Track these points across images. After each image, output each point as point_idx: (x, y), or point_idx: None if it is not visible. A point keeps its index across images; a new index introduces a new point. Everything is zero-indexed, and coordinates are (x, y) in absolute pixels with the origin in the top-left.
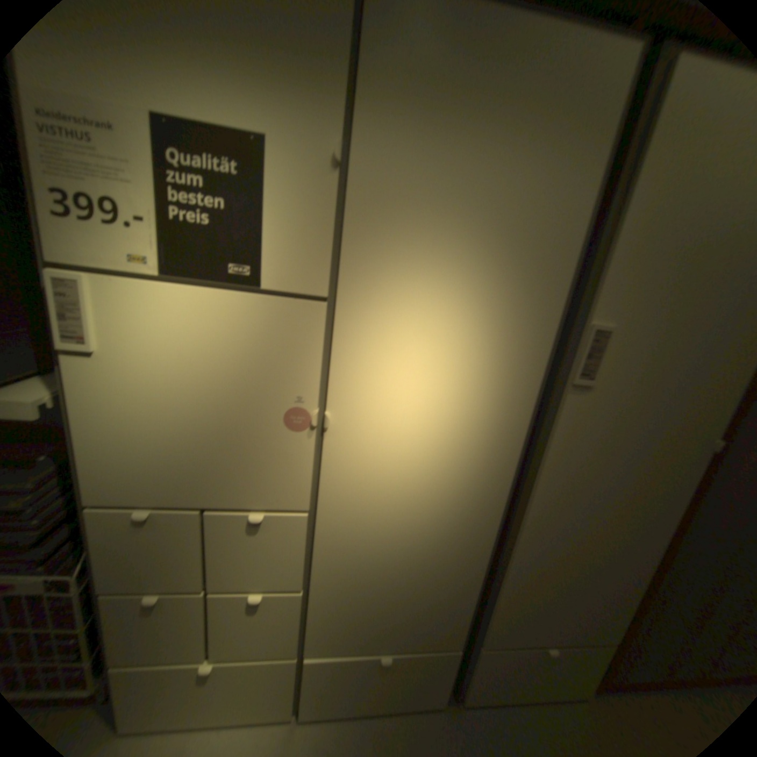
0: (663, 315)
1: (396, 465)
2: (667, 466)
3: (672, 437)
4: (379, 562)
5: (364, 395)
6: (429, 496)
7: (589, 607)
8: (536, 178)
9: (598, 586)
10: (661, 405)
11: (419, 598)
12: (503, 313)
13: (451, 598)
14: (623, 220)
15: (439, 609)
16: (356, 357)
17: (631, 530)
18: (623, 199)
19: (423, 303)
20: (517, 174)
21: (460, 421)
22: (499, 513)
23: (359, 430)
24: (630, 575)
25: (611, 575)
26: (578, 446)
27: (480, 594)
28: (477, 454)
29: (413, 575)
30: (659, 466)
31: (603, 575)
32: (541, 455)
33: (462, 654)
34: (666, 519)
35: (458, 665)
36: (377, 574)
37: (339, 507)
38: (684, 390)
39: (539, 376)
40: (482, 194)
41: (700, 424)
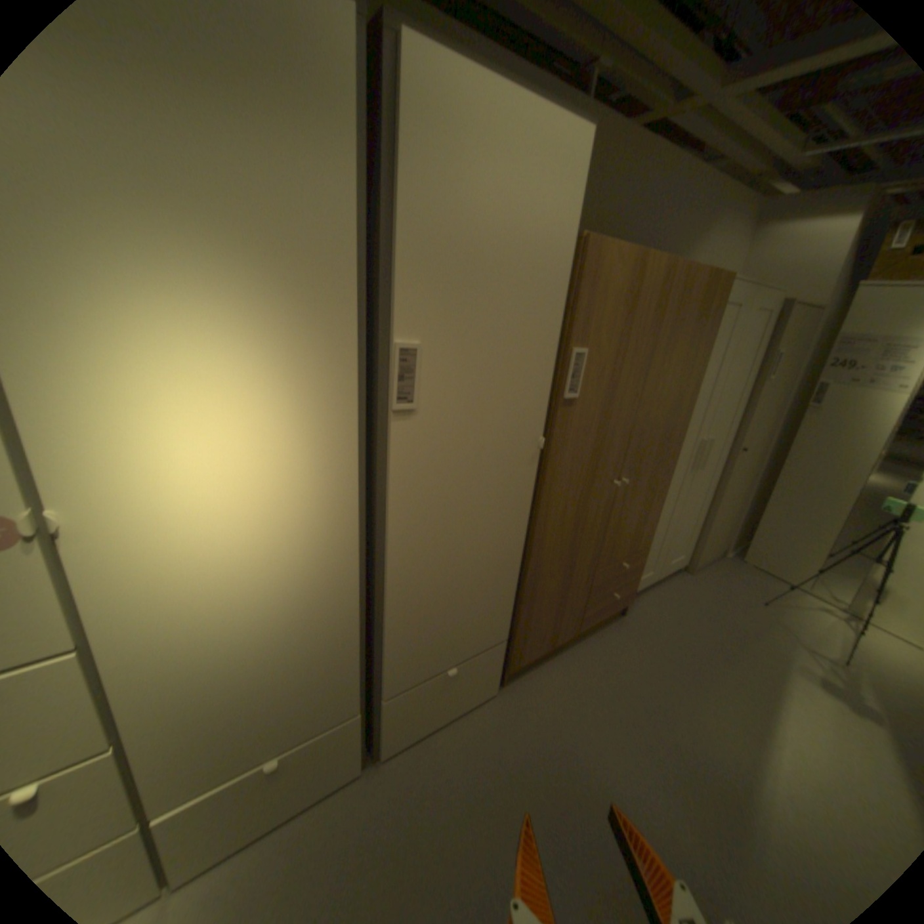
0: (462, 327)
1: (195, 553)
2: (504, 472)
3: (501, 444)
4: (216, 671)
5: (104, 477)
6: (258, 575)
7: (472, 619)
8: (269, 166)
9: (474, 598)
10: (484, 416)
11: (287, 686)
12: (281, 341)
13: (326, 670)
14: (394, 224)
15: (316, 687)
16: (66, 426)
17: (489, 538)
18: (389, 198)
19: (155, 338)
20: (239, 158)
21: (268, 479)
22: (352, 565)
23: (116, 525)
24: (499, 578)
25: (483, 584)
26: (417, 473)
27: (360, 652)
28: (305, 511)
29: (269, 666)
30: (498, 473)
31: (476, 587)
32: (382, 492)
33: (360, 717)
34: (516, 518)
35: (363, 729)
36: (219, 685)
37: (124, 630)
38: (500, 399)
39: (351, 409)
40: (194, 183)
41: (522, 427)
